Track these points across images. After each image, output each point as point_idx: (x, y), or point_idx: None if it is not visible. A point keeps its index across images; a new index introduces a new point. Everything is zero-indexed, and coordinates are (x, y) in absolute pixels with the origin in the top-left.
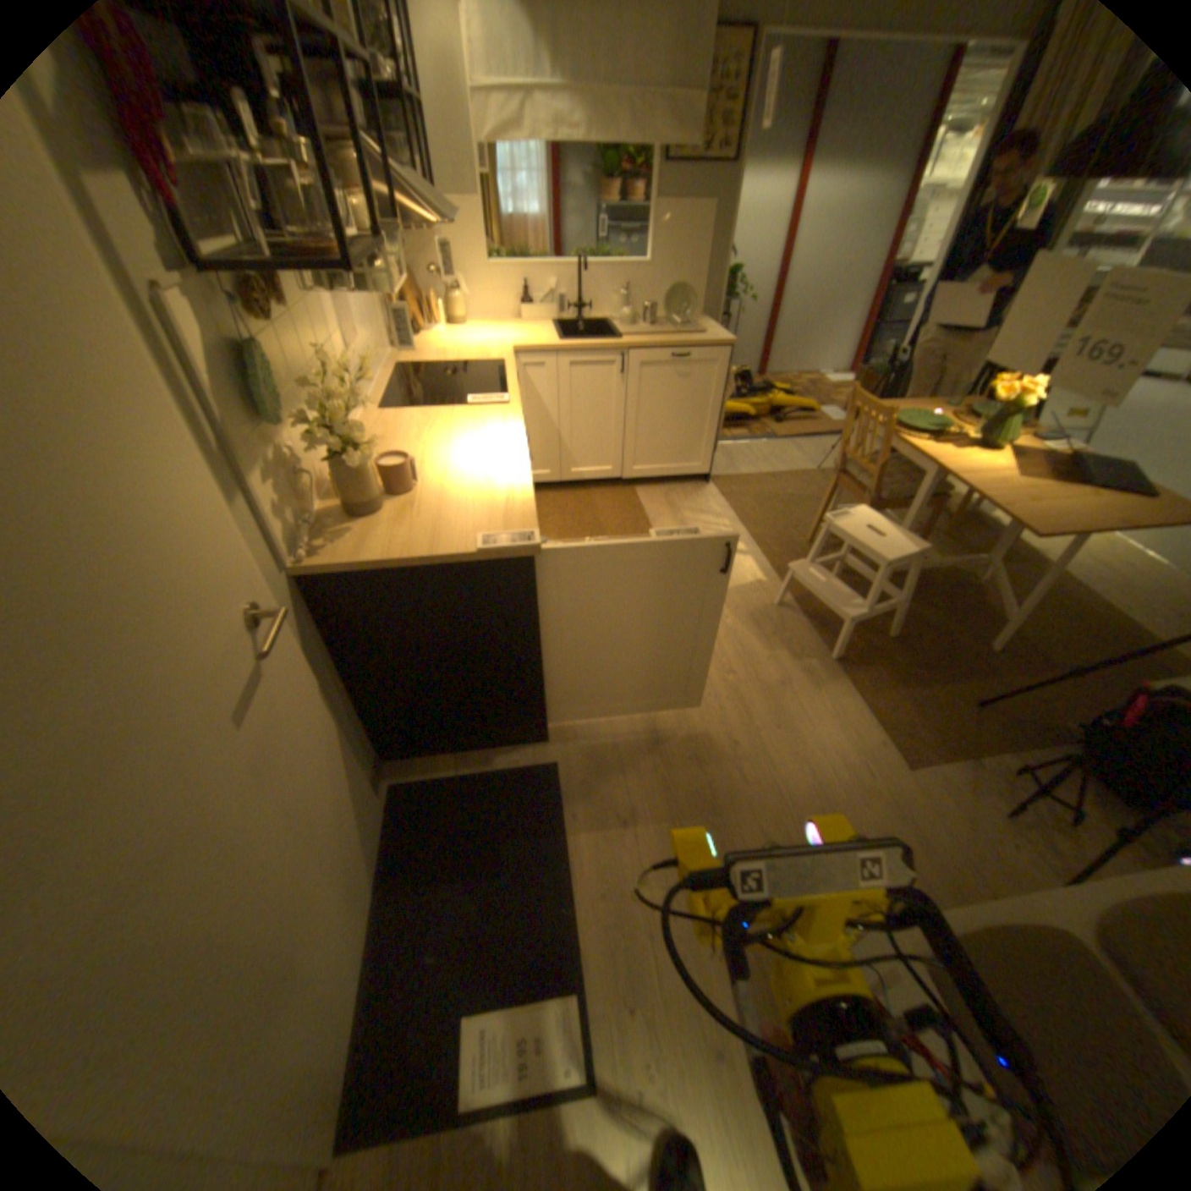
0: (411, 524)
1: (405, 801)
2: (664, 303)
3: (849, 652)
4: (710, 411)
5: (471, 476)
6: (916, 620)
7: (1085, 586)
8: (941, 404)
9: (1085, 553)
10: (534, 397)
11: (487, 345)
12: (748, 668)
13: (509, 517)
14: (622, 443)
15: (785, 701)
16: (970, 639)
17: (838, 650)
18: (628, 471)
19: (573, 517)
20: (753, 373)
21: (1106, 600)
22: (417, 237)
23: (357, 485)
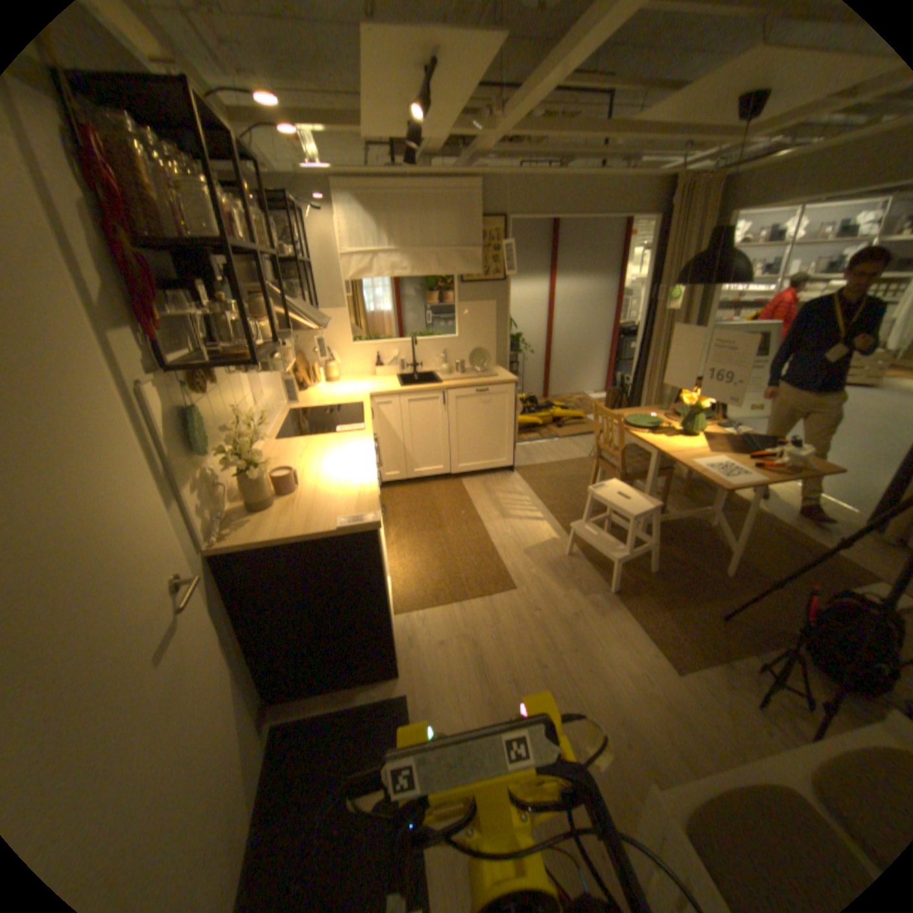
0: (293, 514)
1: (283, 738)
2: (470, 360)
3: (624, 586)
4: (508, 424)
5: (336, 479)
6: (670, 558)
7: (786, 524)
8: (656, 410)
9: (782, 501)
10: (386, 423)
11: (353, 393)
12: (550, 605)
13: (361, 503)
14: (450, 449)
15: (580, 629)
16: (711, 569)
17: (615, 585)
18: (455, 468)
19: (417, 503)
20: (540, 396)
21: (802, 533)
22: (308, 332)
23: (258, 490)
